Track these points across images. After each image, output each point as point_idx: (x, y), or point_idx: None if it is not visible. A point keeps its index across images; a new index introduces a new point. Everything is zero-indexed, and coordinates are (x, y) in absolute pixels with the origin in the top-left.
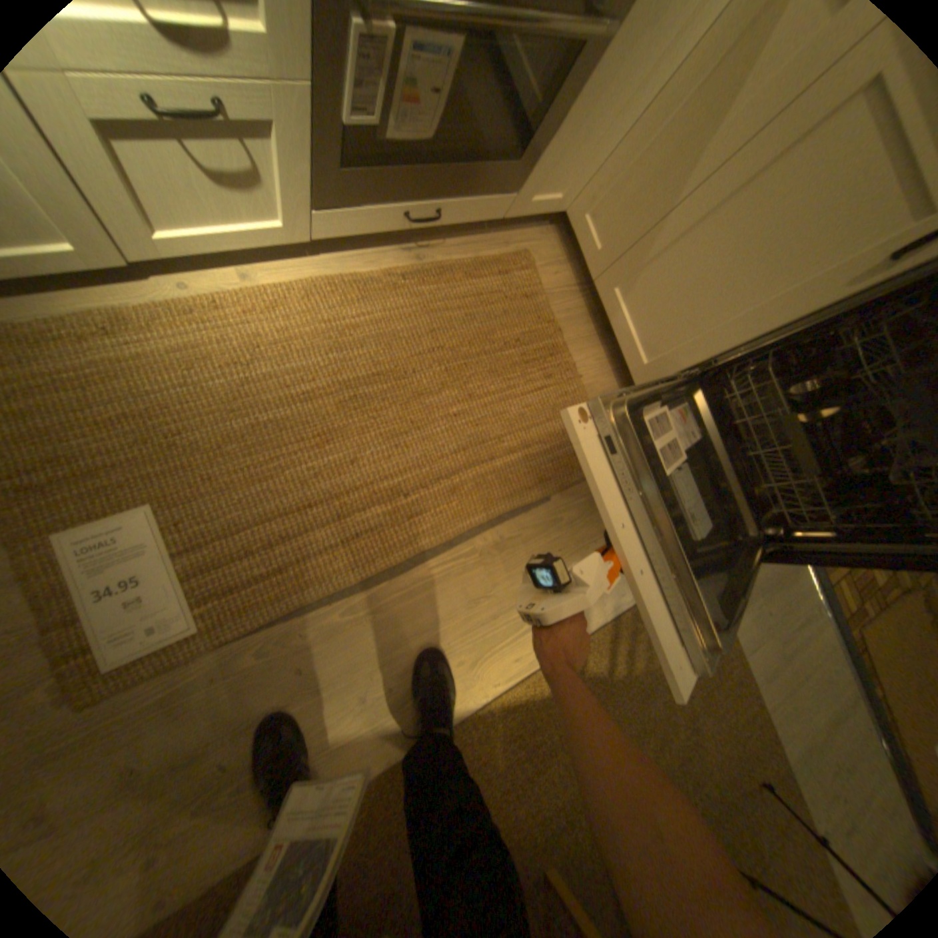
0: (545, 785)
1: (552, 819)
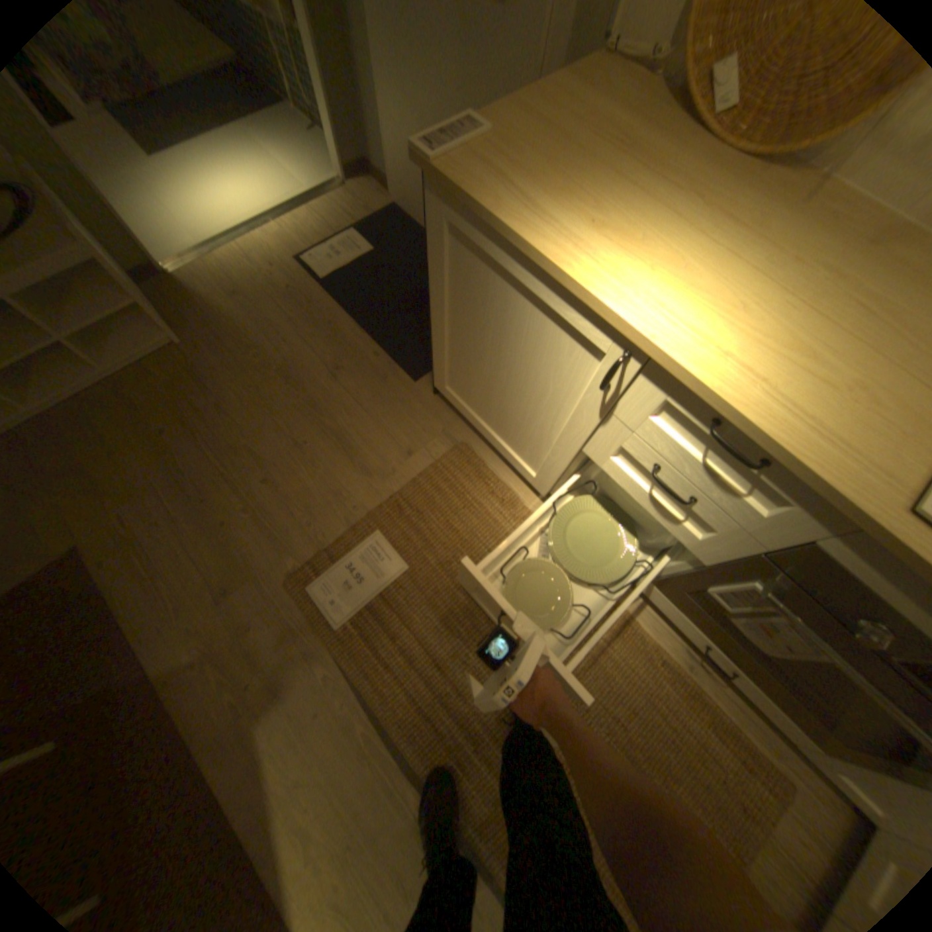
0: None
1: None
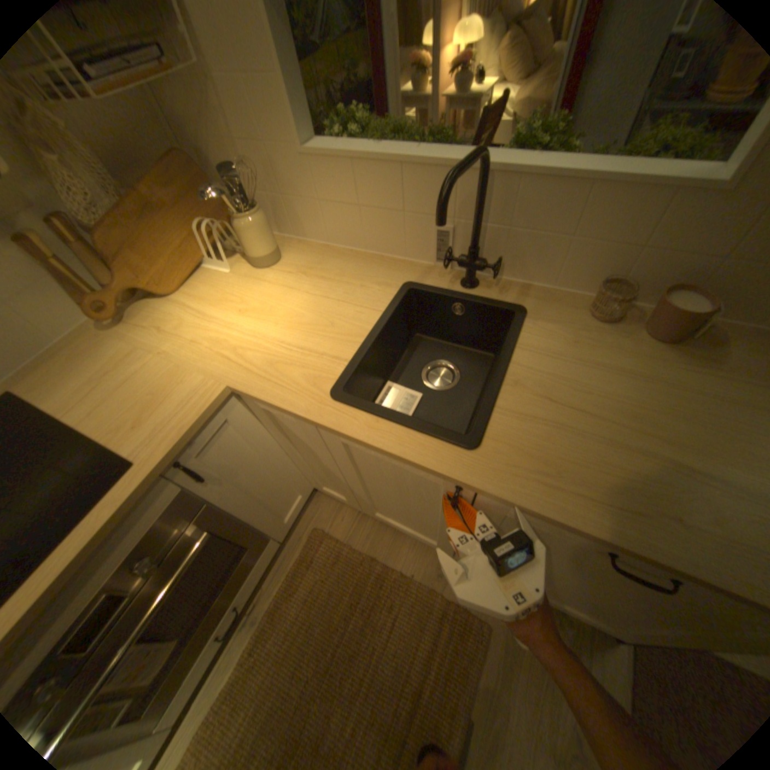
0: None
1: None
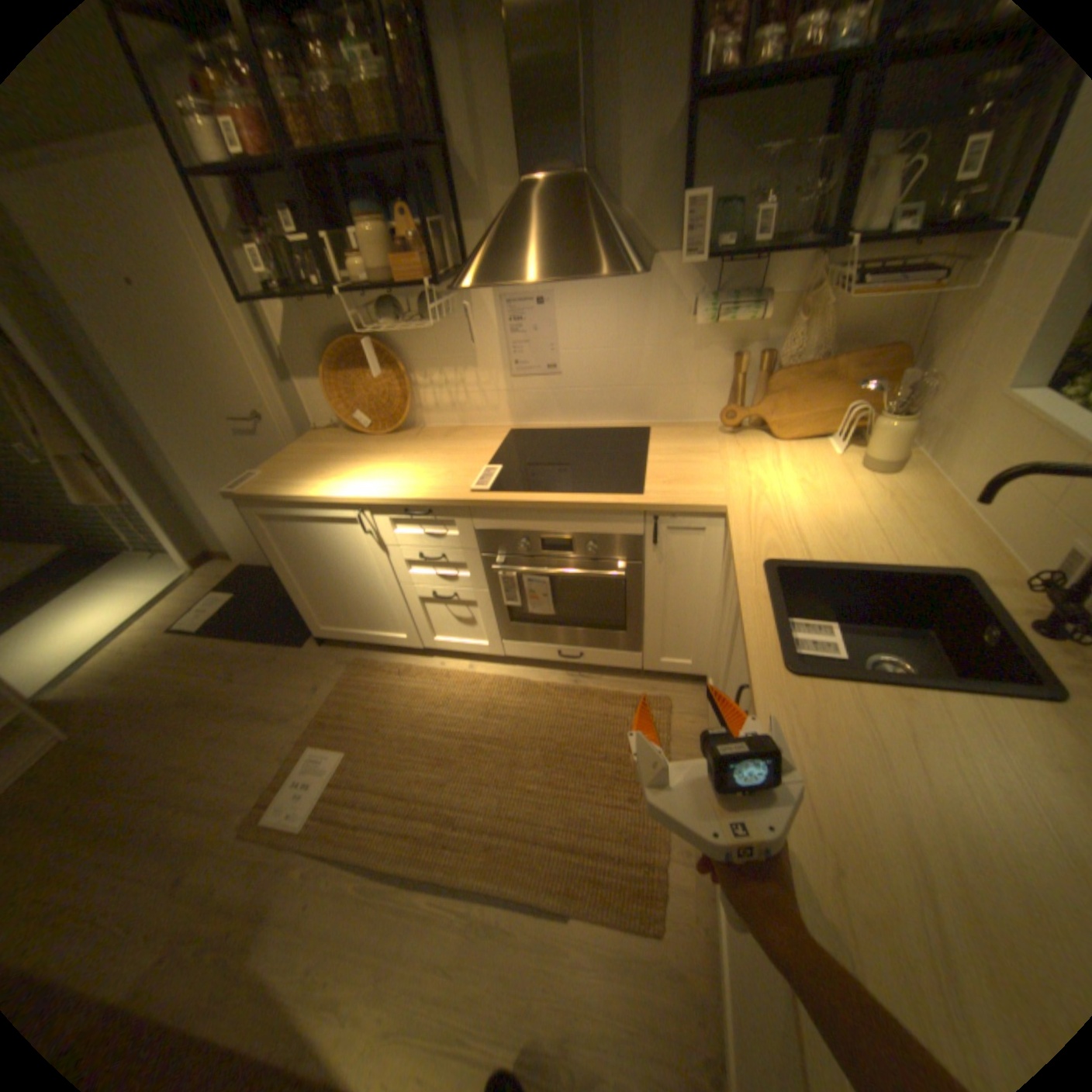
0: None
1: None
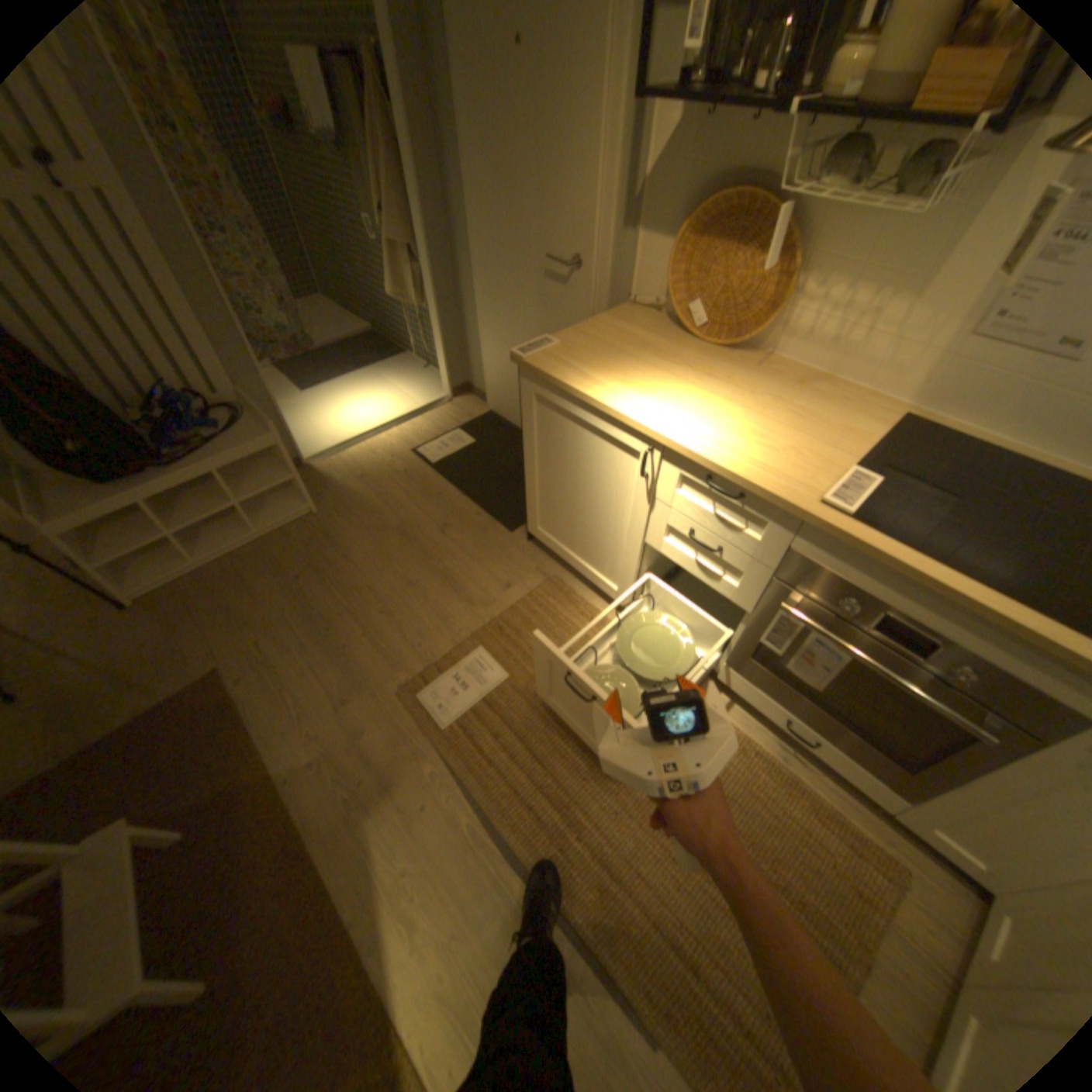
0: None
1: None
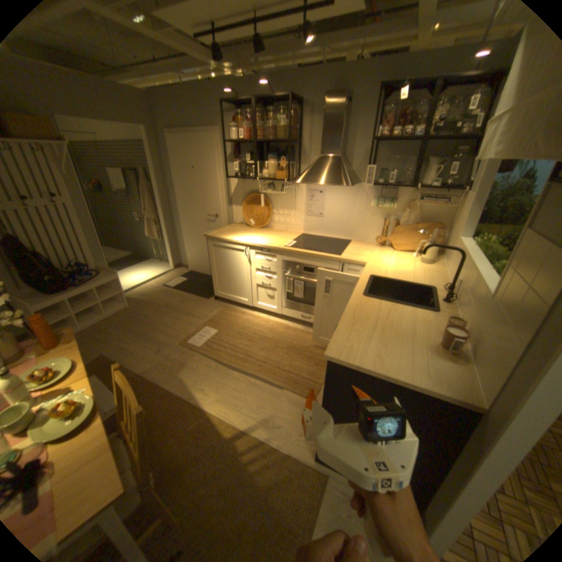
0: (186, 452)
1: (174, 464)
